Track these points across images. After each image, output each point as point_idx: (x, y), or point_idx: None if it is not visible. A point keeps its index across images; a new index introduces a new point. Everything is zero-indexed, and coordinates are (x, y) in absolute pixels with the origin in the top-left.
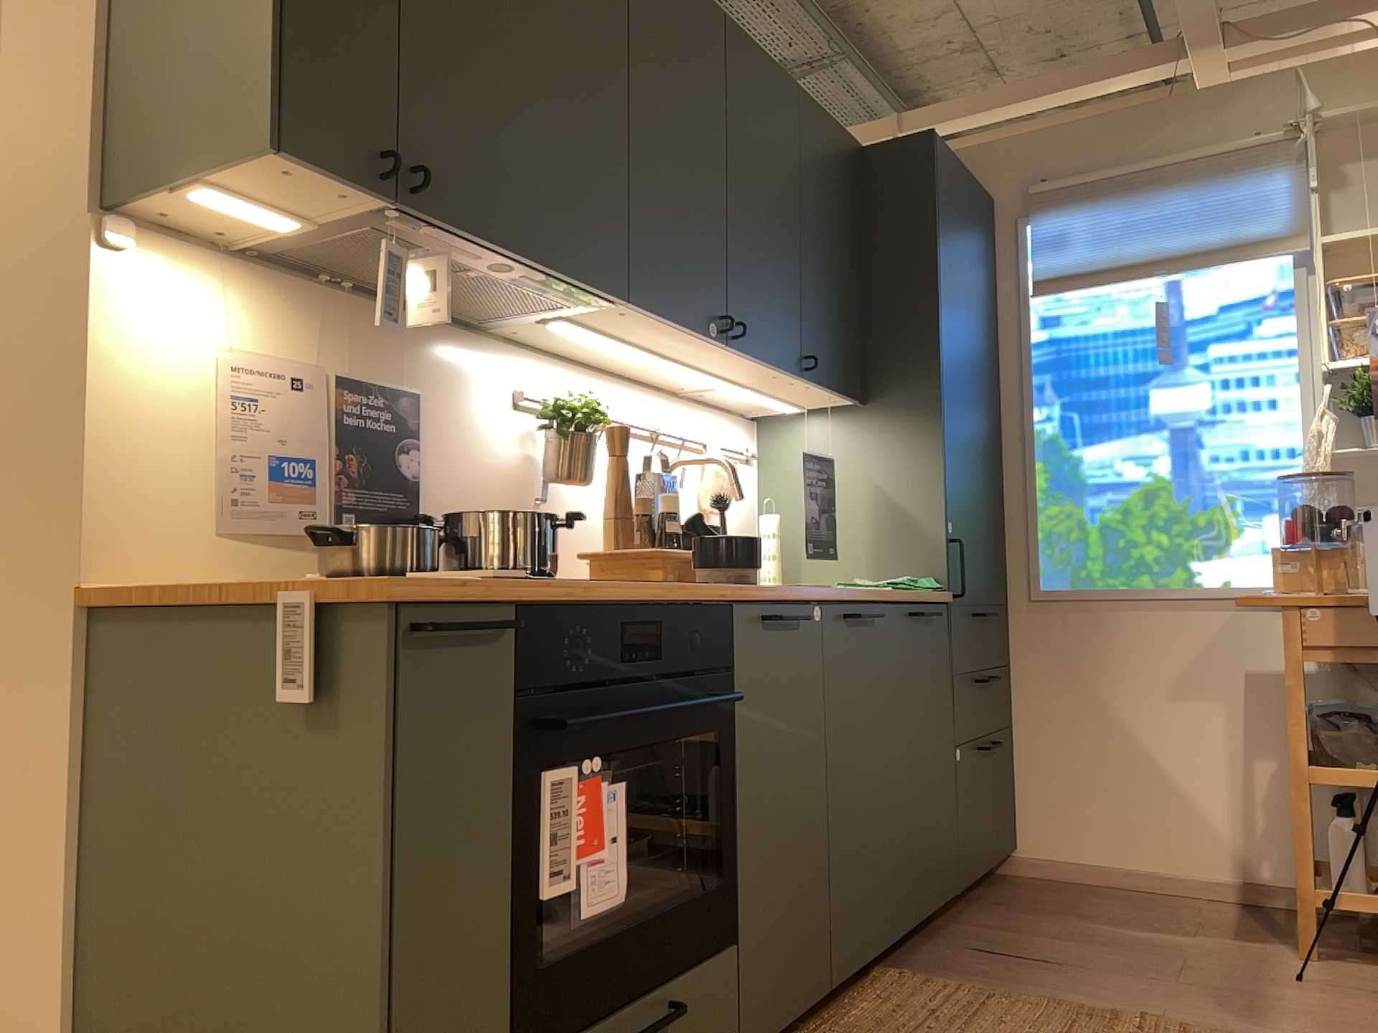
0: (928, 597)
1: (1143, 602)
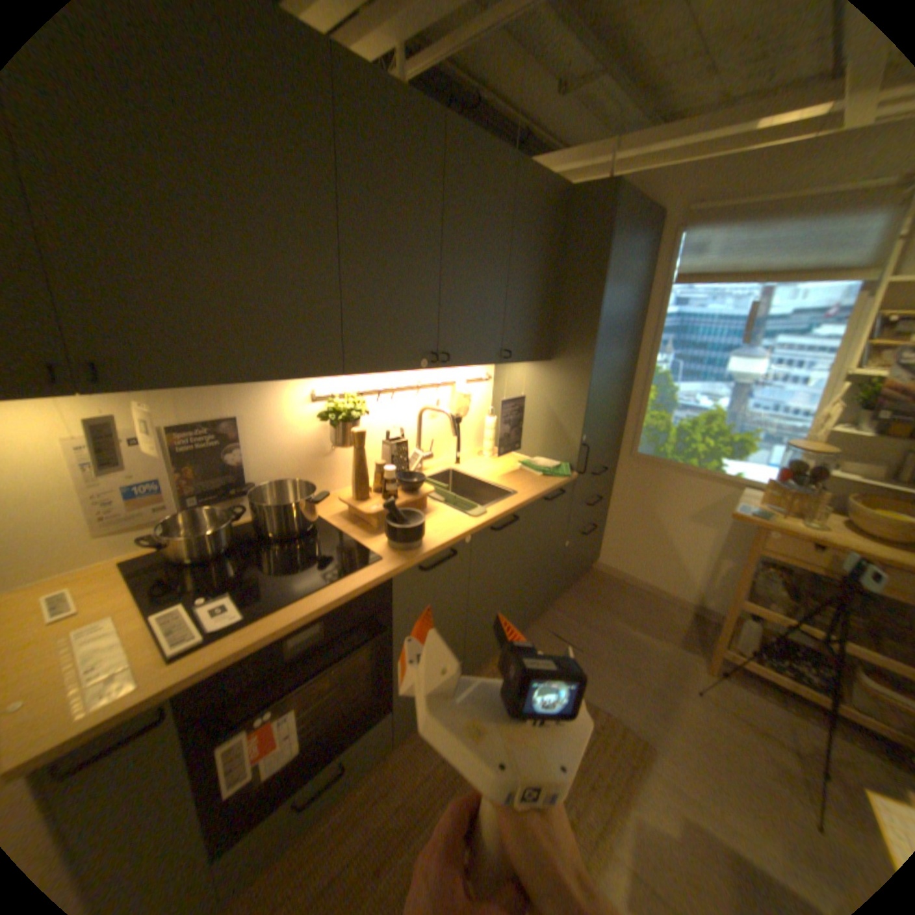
0: (558, 482)
1: (689, 472)
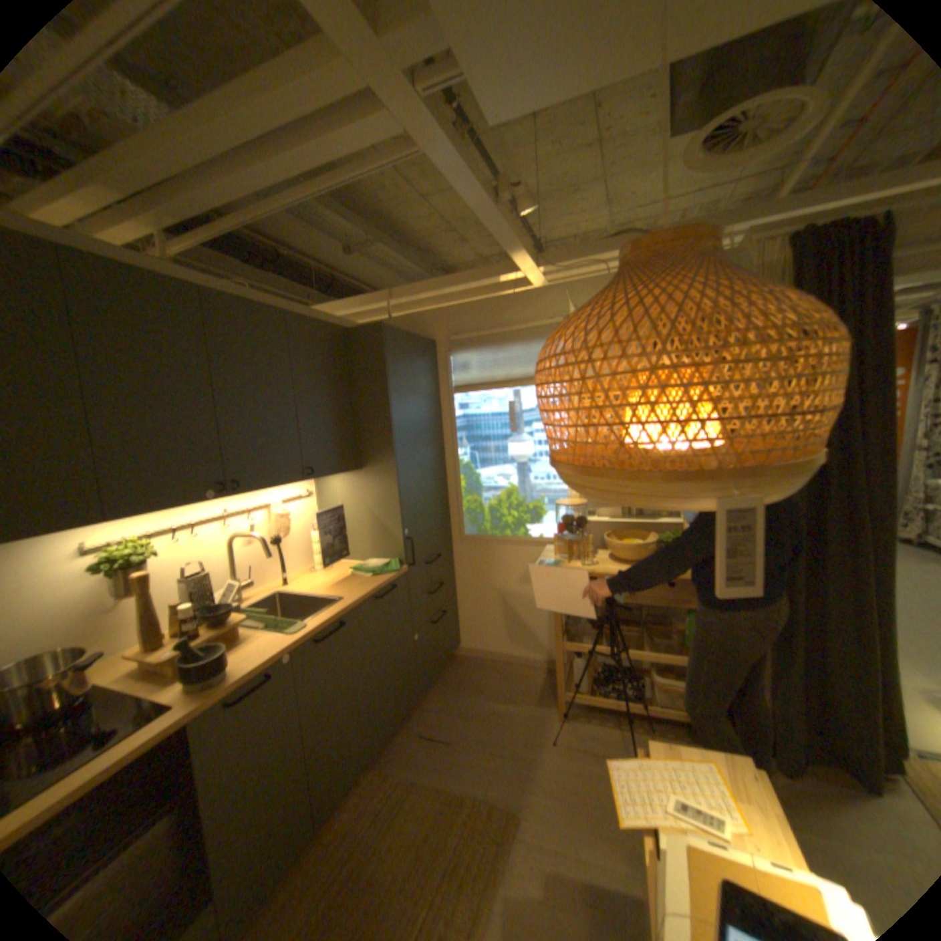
0: (388, 579)
1: (507, 542)
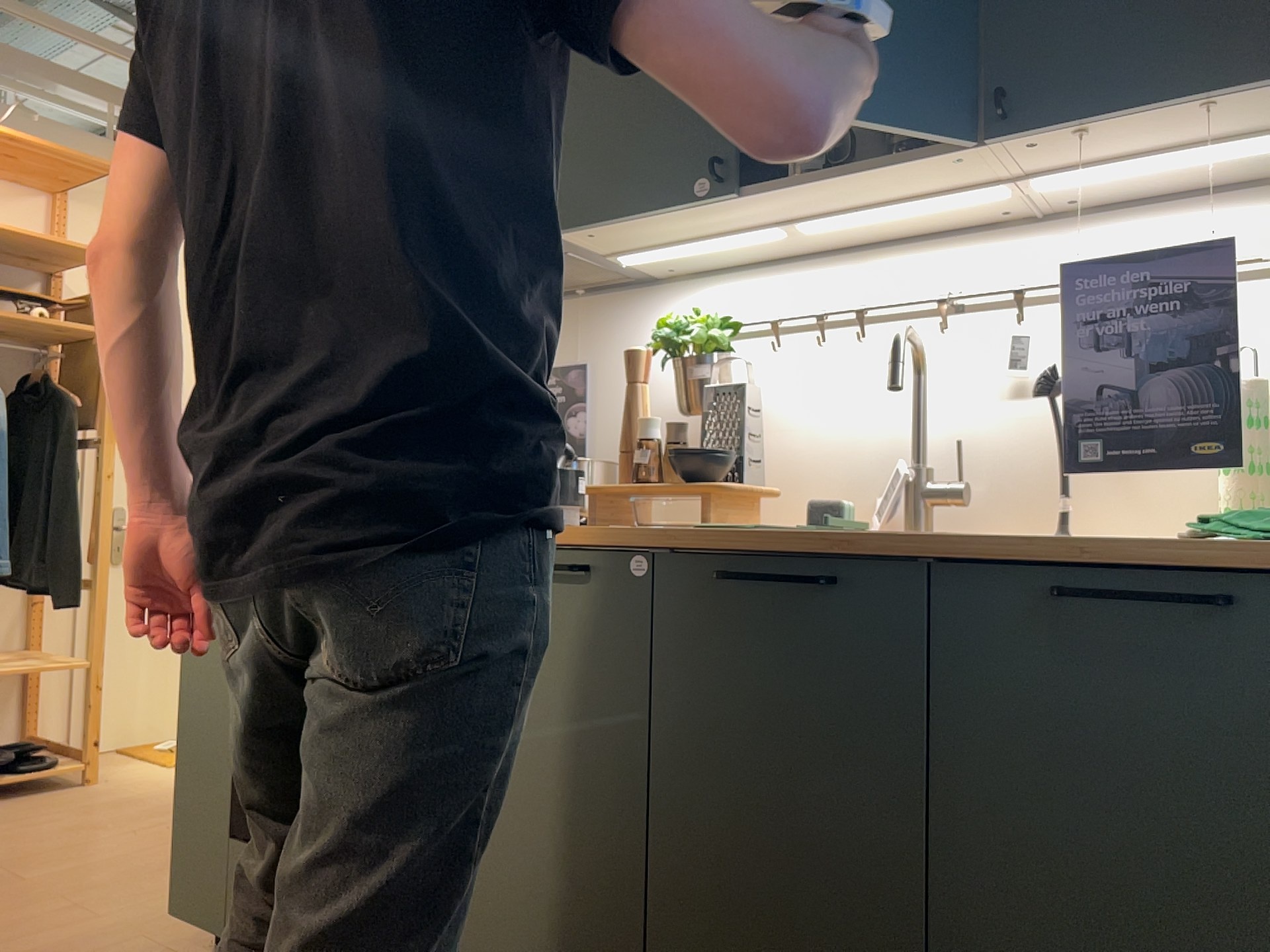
0: (1222, 556)
1: None
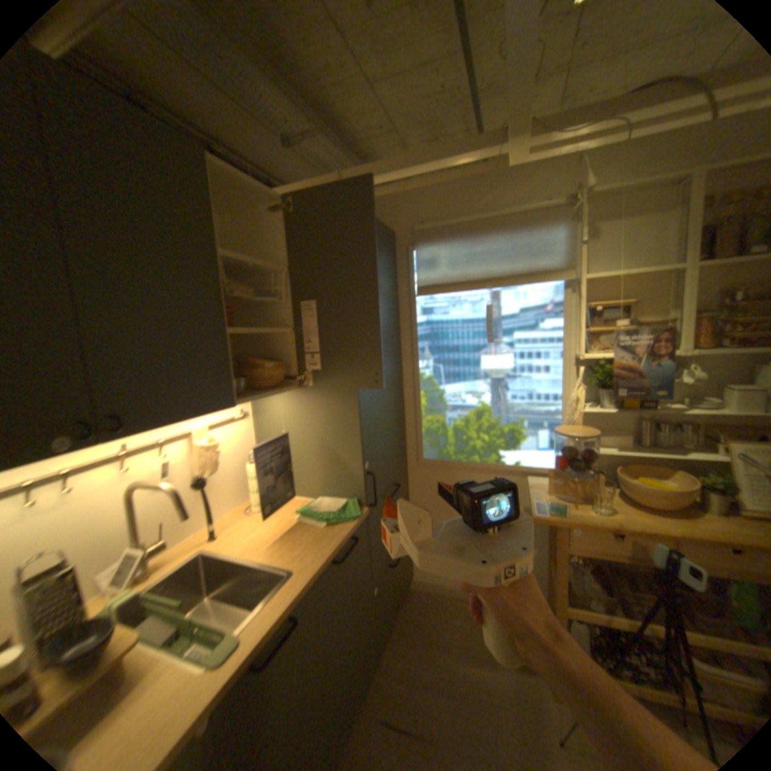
0: (348, 531)
1: (474, 469)
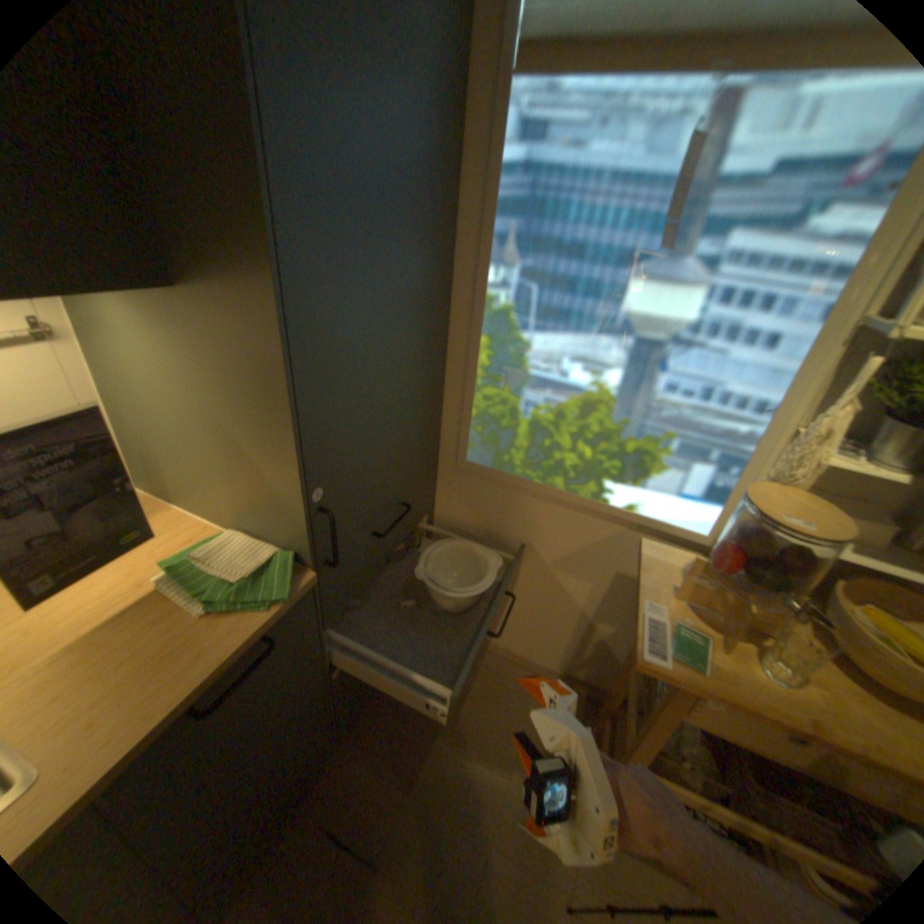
0: (253, 627)
1: (551, 497)
